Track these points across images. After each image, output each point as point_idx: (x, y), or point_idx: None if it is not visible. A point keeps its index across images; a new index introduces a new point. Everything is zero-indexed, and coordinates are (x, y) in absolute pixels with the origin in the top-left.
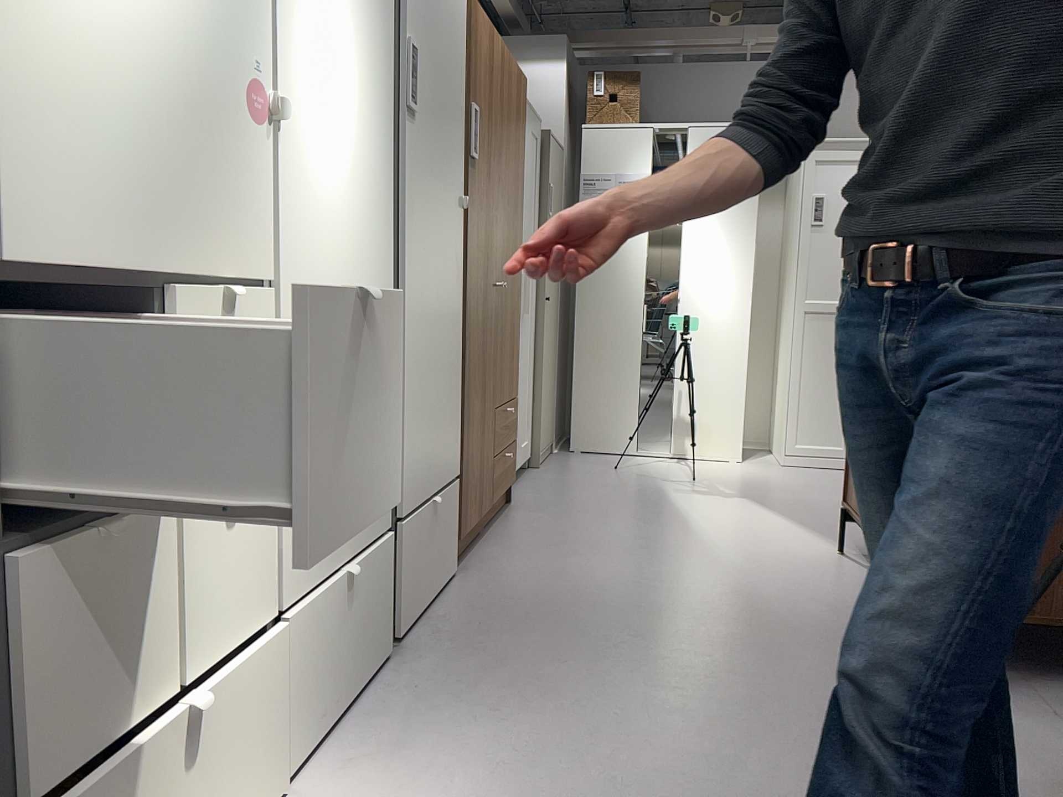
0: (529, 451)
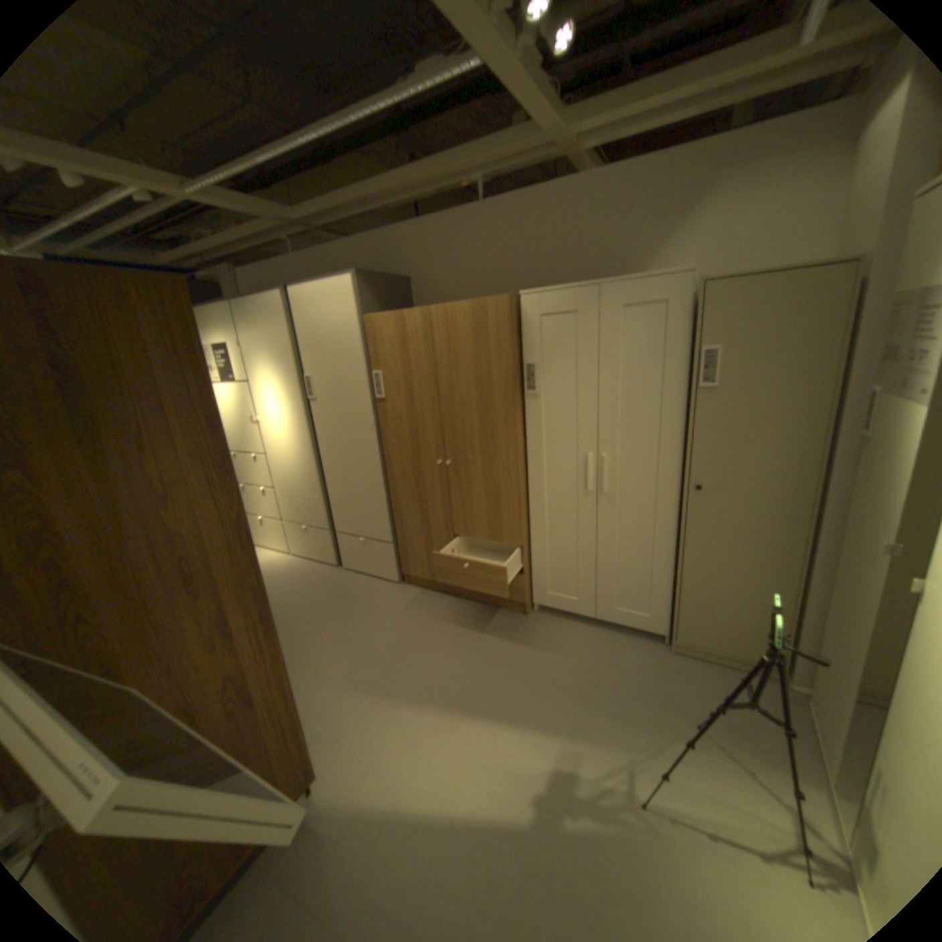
0: (662, 629)
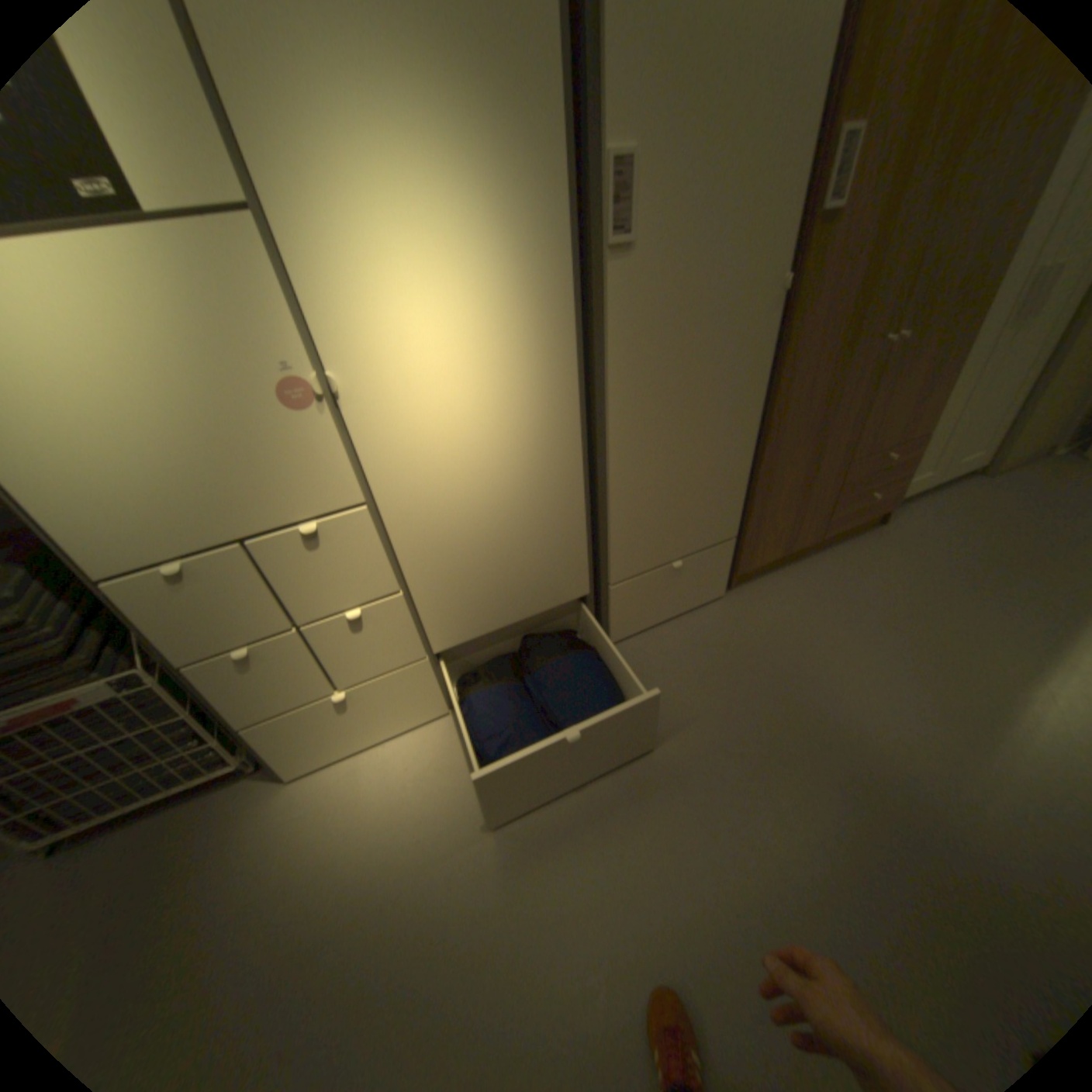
0: (988, 460)
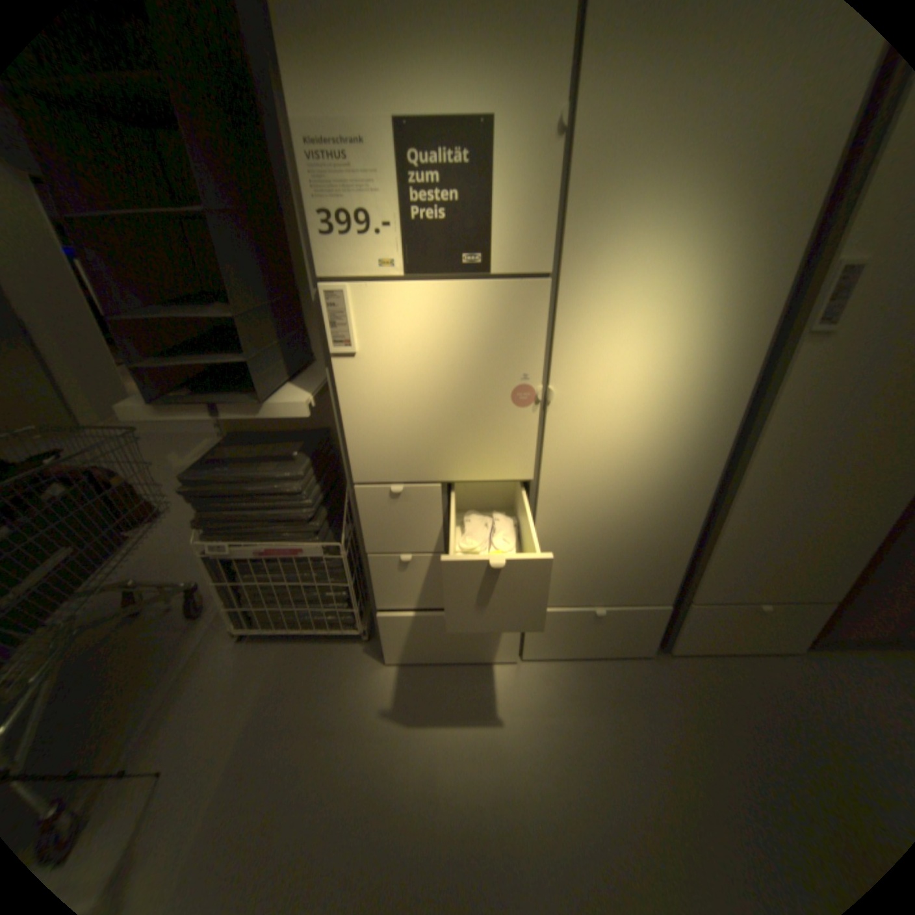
0: None
